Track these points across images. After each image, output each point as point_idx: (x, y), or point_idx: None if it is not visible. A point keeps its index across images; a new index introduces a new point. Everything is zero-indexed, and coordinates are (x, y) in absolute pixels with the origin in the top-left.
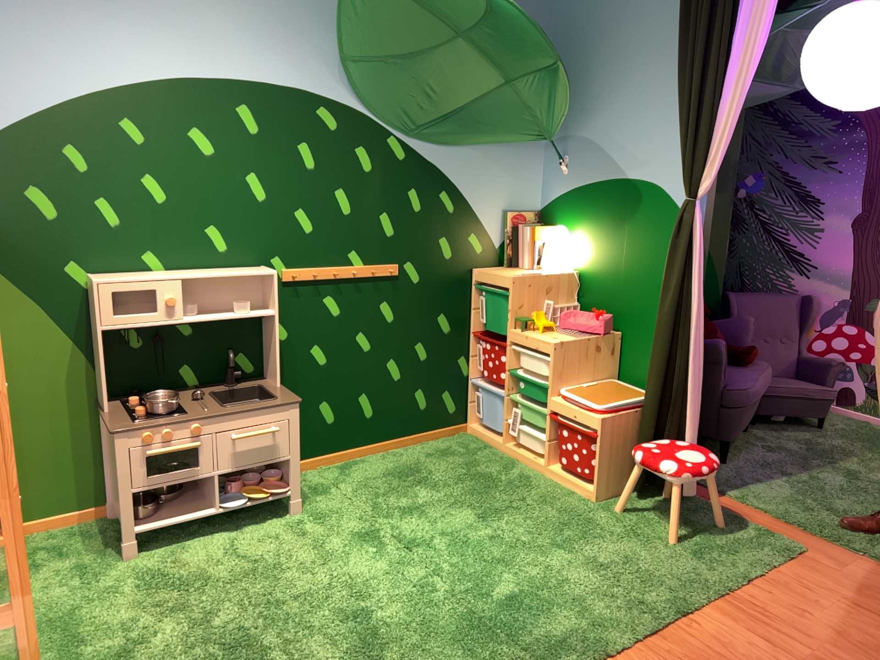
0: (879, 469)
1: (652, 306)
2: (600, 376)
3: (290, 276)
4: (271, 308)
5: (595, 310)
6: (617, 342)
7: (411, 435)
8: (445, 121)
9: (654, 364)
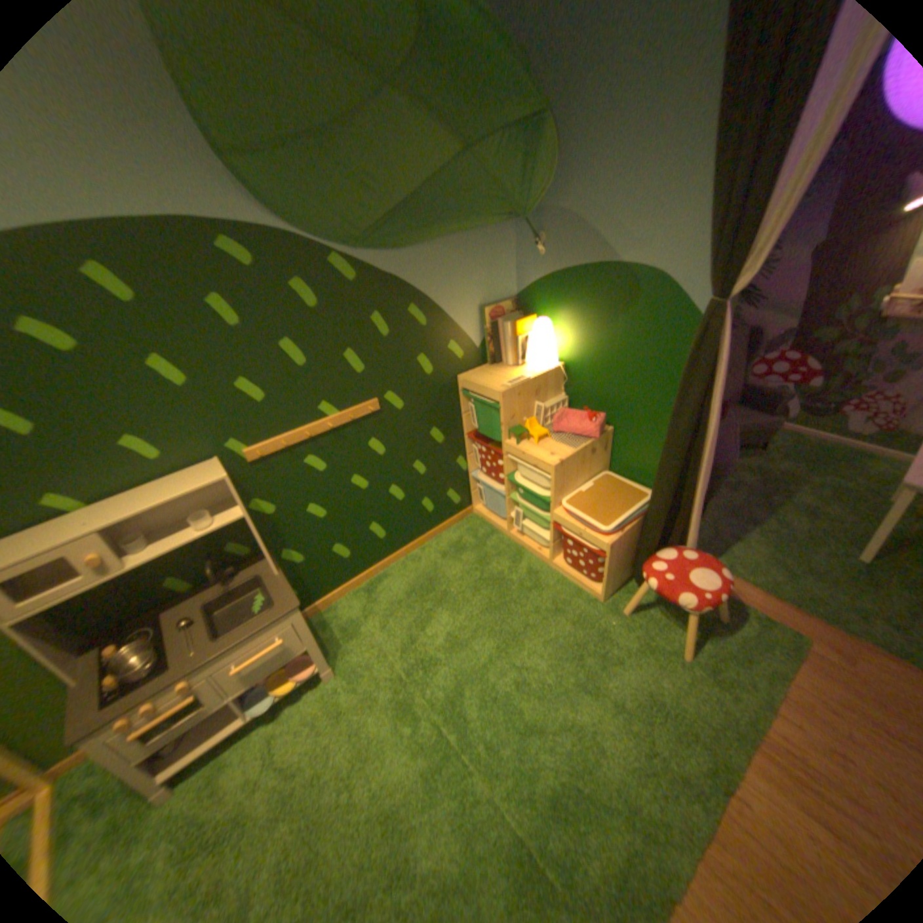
0: (833, 501)
1: (649, 407)
2: (594, 473)
3: (257, 456)
4: (240, 506)
5: (586, 410)
6: (609, 439)
7: (425, 534)
8: (396, 218)
9: (661, 482)
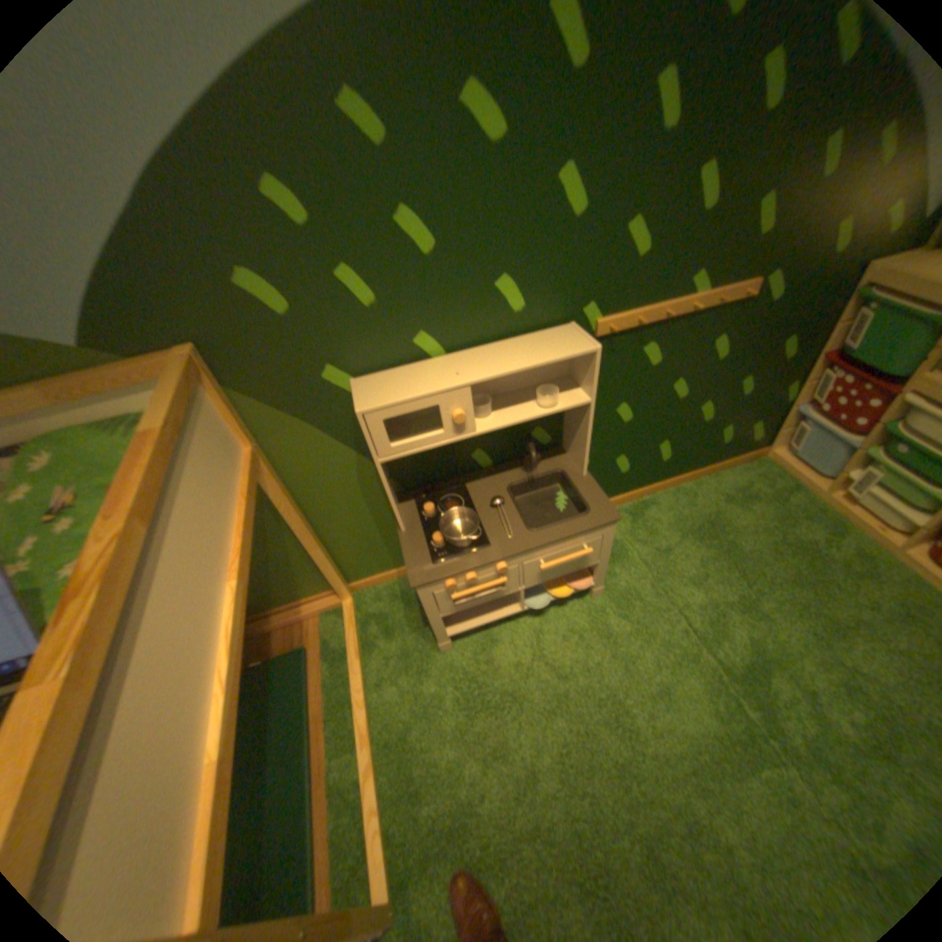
0: None
1: None
2: None
3: (608, 331)
4: (584, 390)
5: None
6: None
7: (705, 468)
8: None
9: None
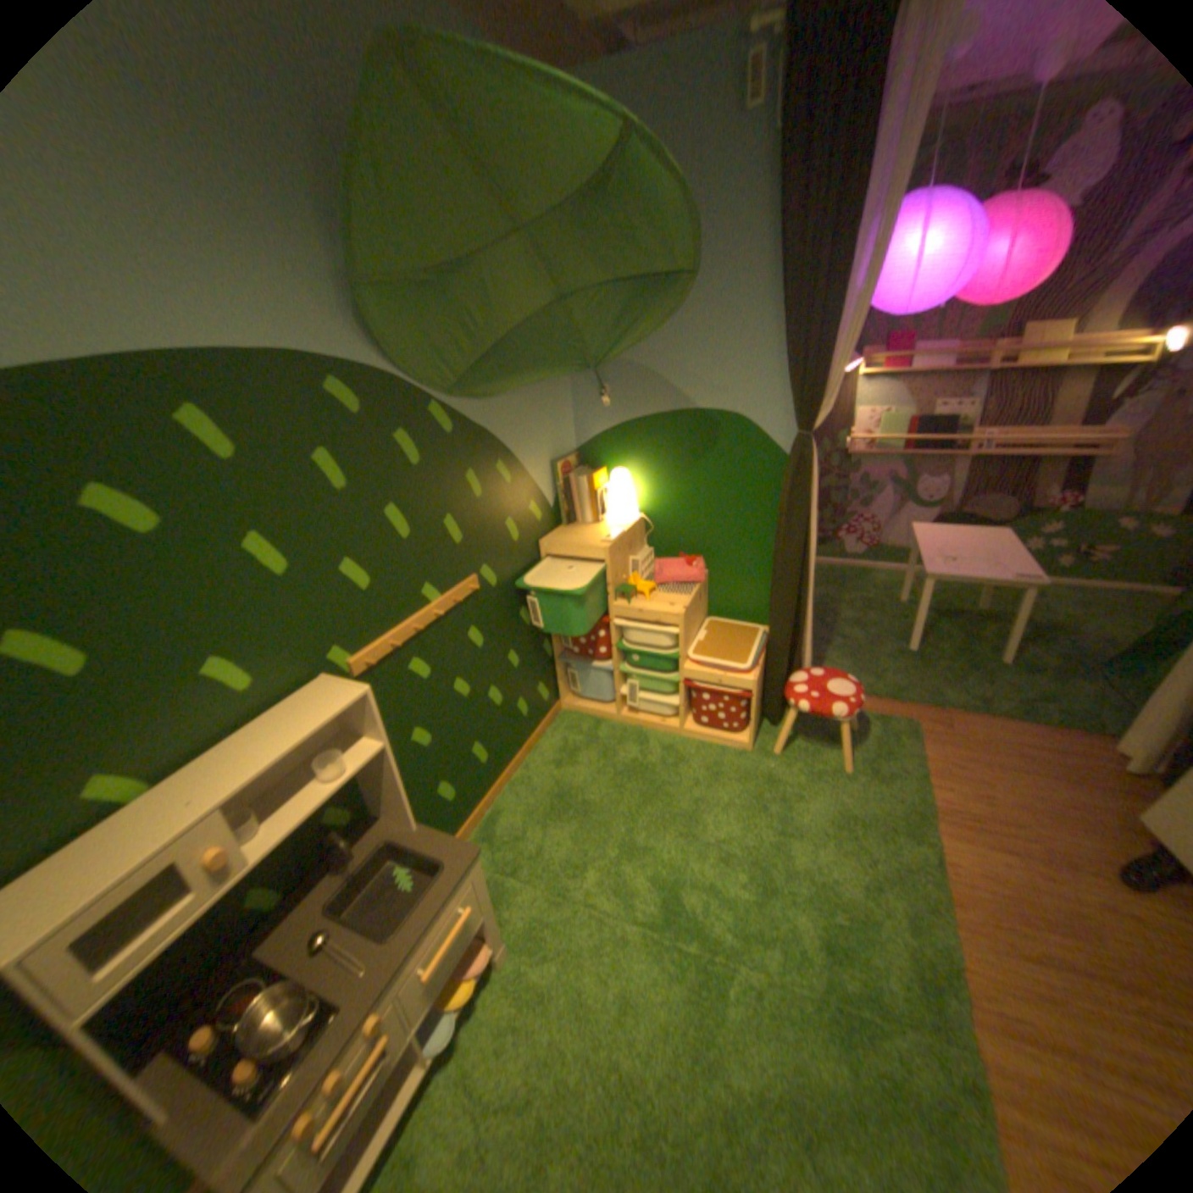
0: (865, 610)
1: (741, 542)
2: (700, 621)
3: (364, 665)
4: (370, 735)
5: (681, 557)
6: (705, 582)
7: (522, 747)
8: (485, 364)
9: (780, 607)
